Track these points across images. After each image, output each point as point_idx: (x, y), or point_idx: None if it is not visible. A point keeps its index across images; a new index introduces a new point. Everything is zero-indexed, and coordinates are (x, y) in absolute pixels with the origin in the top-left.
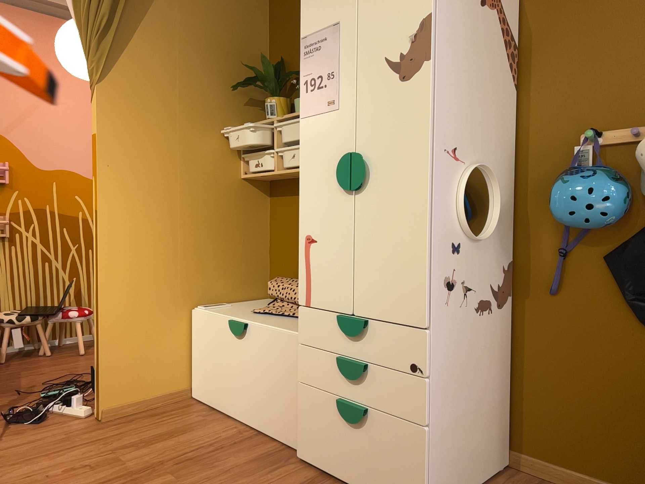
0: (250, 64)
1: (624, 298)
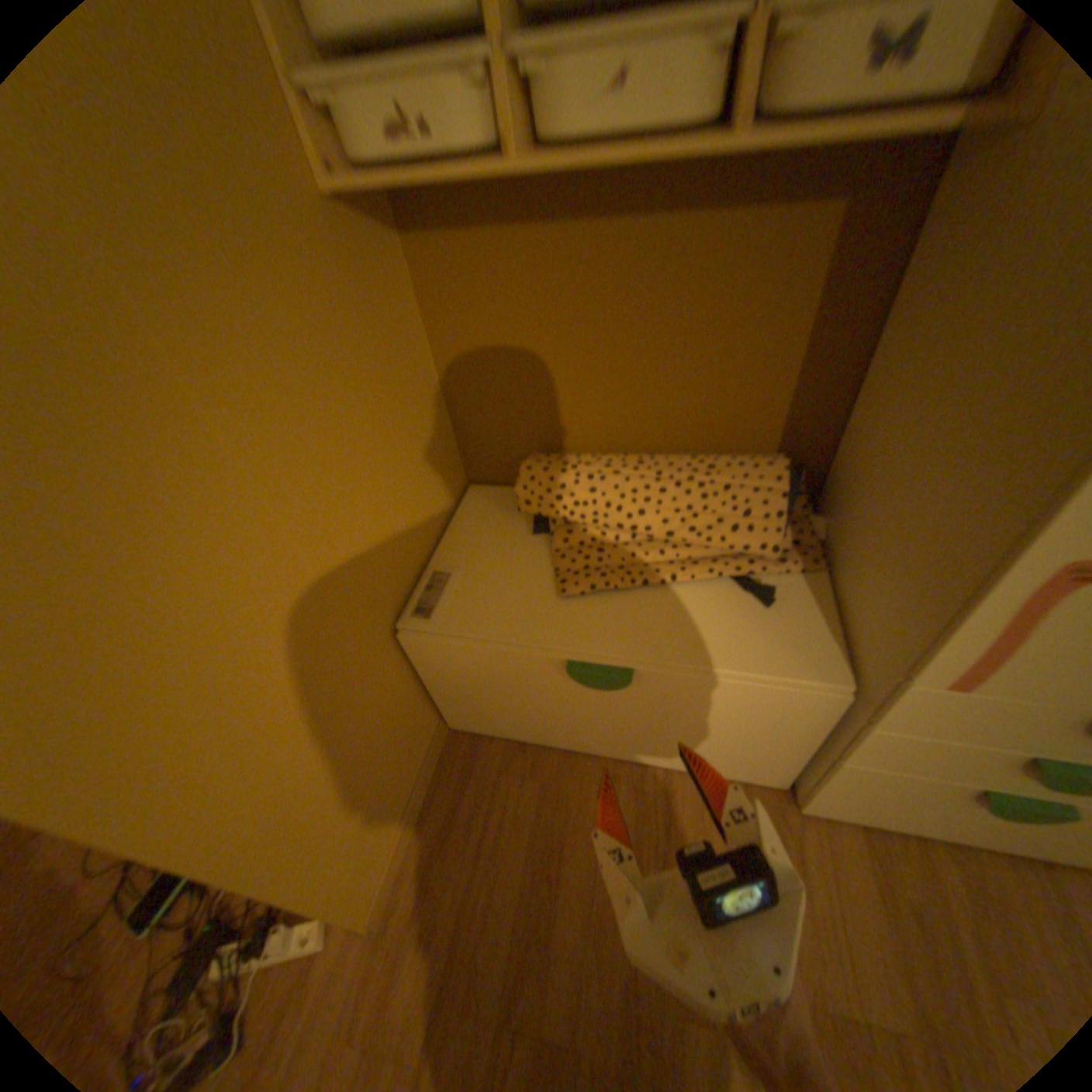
0: None
1: None
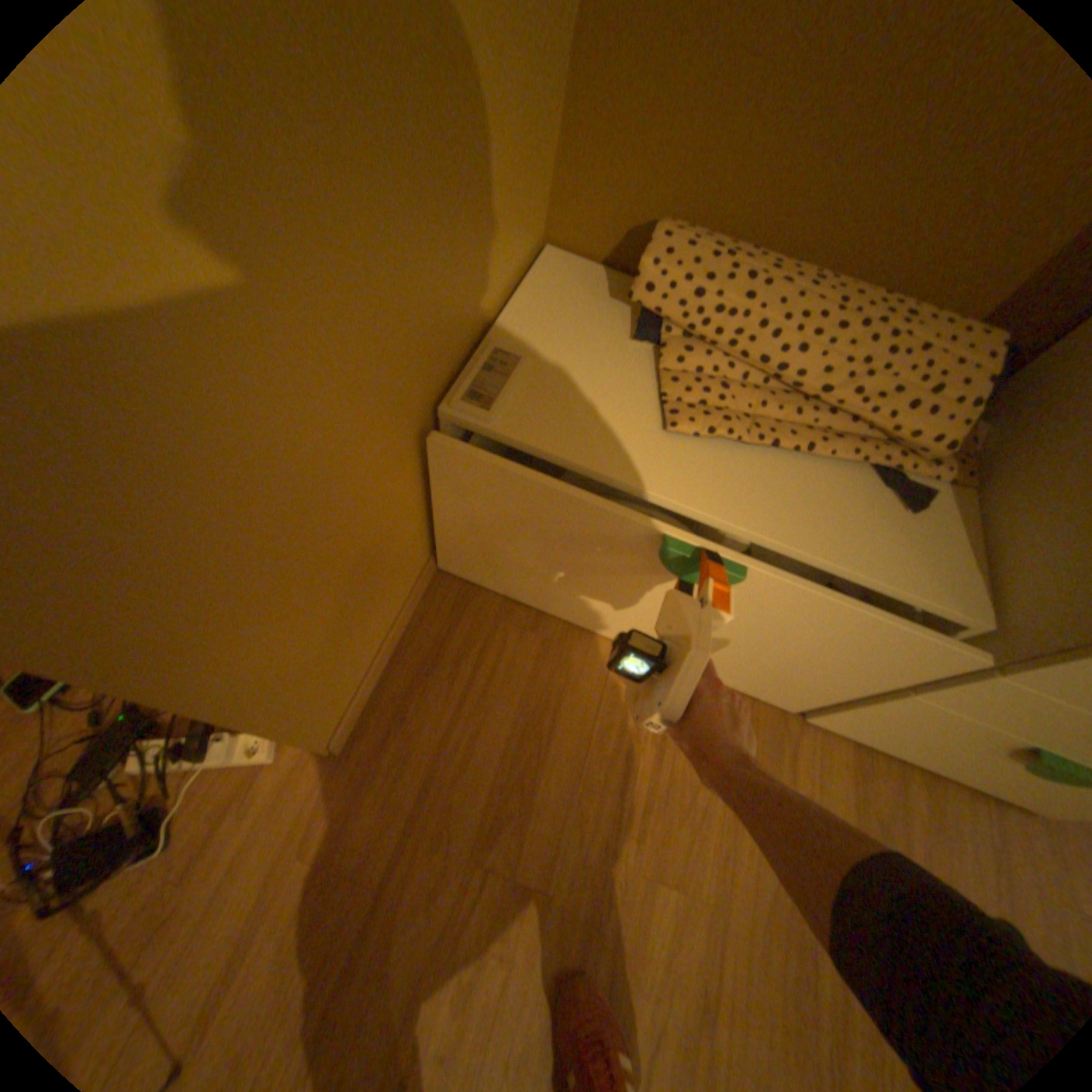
0: None
1: None
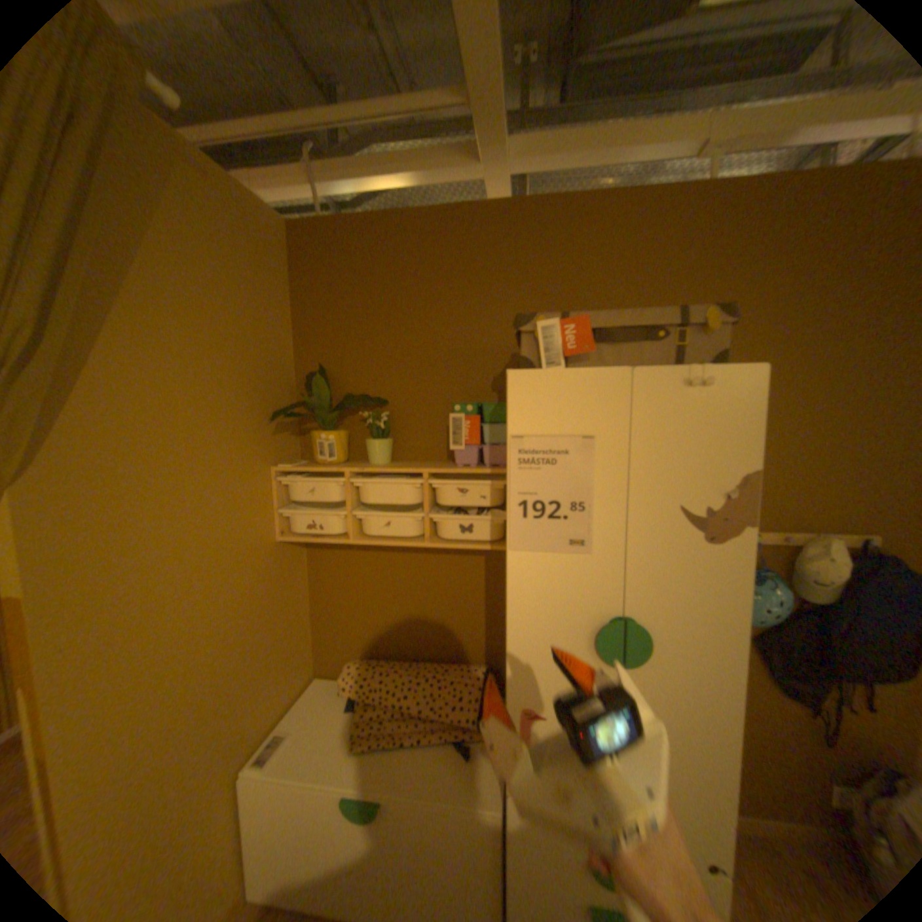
0: (274, 371)
1: (775, 677)
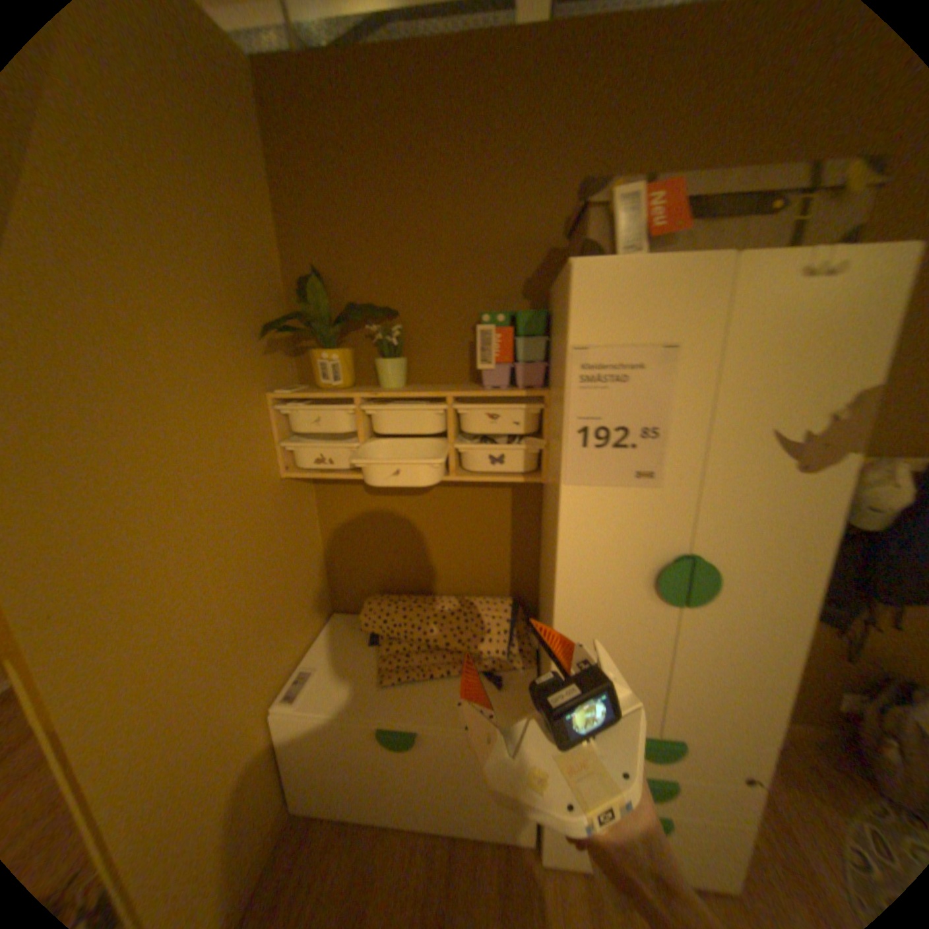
0: (258, 274)
1: None
